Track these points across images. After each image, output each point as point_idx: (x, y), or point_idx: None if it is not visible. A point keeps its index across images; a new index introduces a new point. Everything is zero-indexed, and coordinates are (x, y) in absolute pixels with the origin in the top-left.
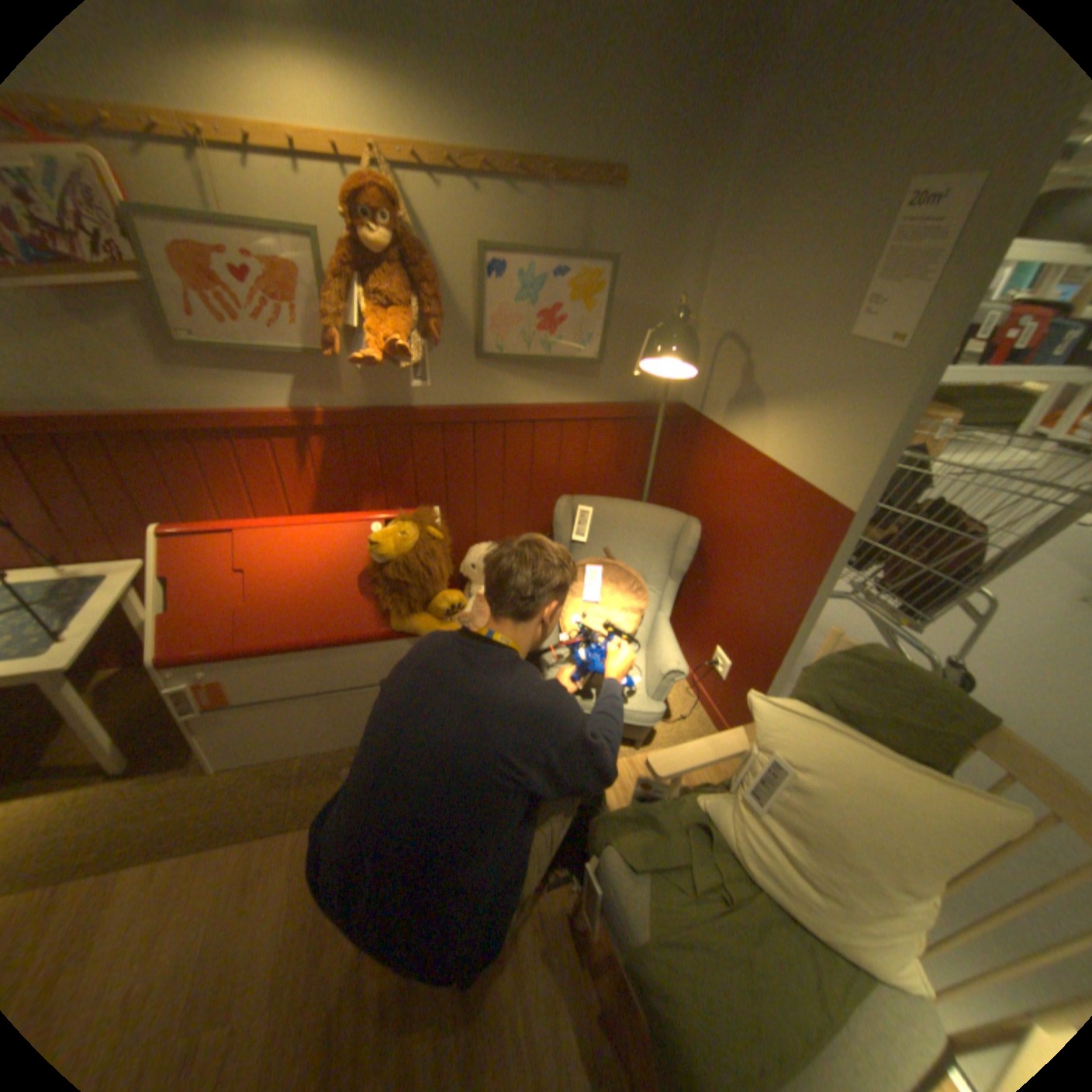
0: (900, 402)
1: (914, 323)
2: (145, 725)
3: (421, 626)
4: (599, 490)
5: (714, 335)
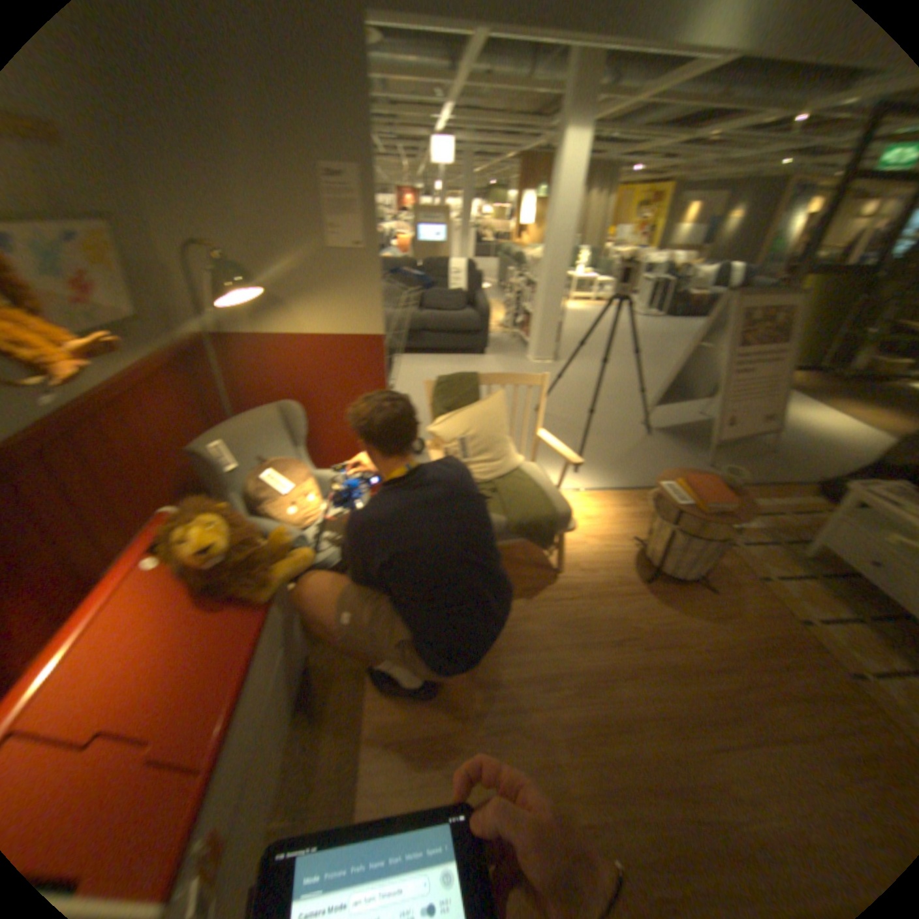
0: (377, 275)
1: (362, 236)
2: None
3: (284, 571)
4: (187, 432)
5: (198, 269)
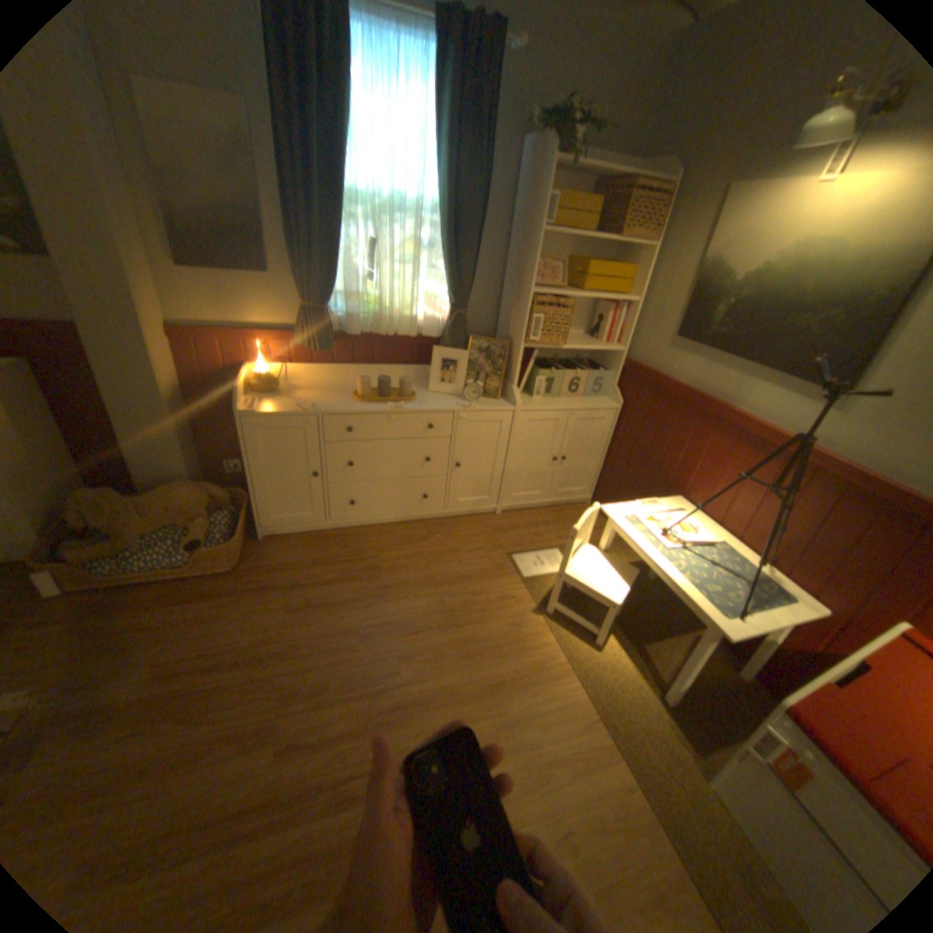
0: None
1: None
2: (705, 696)
3: None
4: None
5: None
